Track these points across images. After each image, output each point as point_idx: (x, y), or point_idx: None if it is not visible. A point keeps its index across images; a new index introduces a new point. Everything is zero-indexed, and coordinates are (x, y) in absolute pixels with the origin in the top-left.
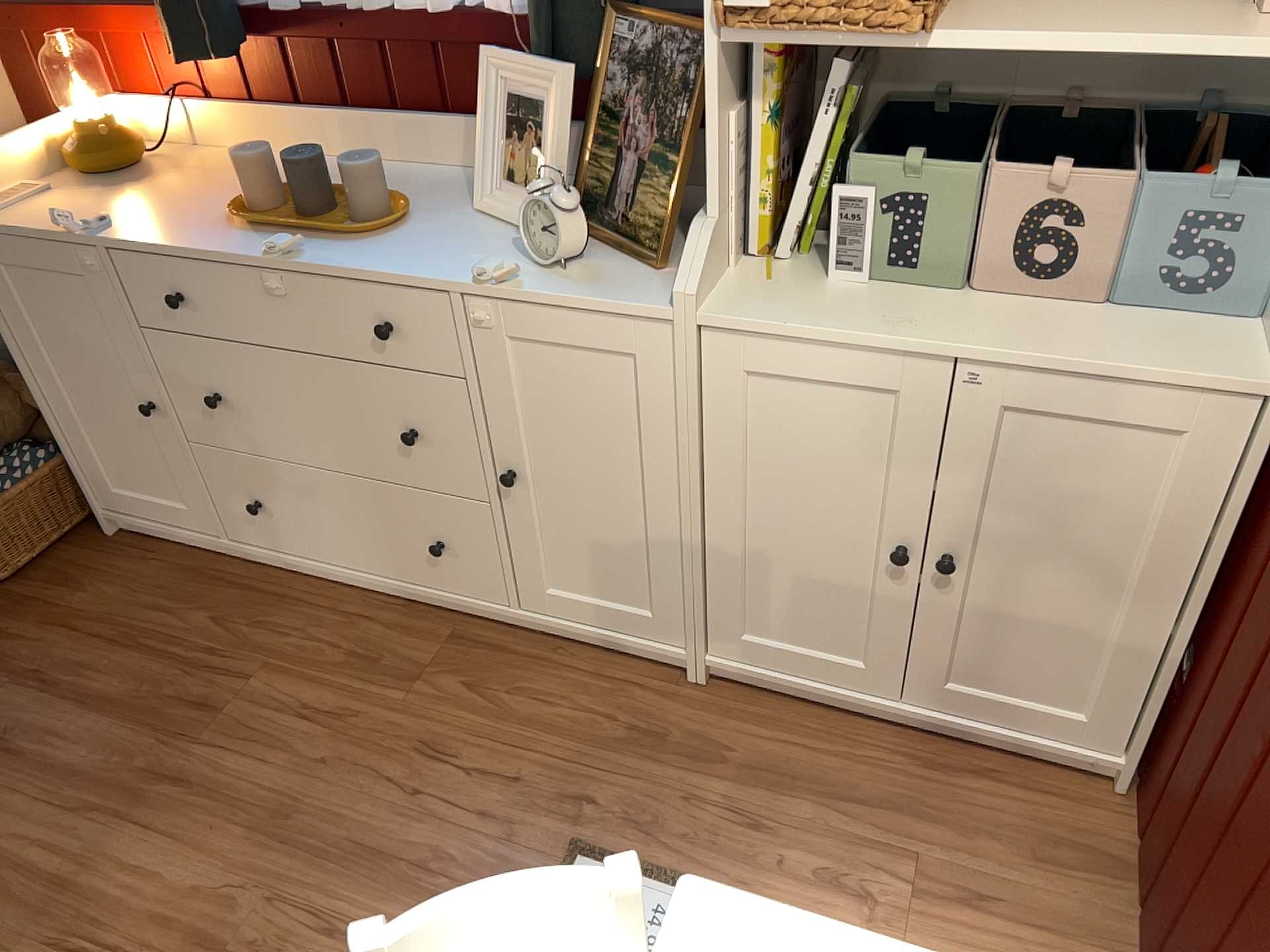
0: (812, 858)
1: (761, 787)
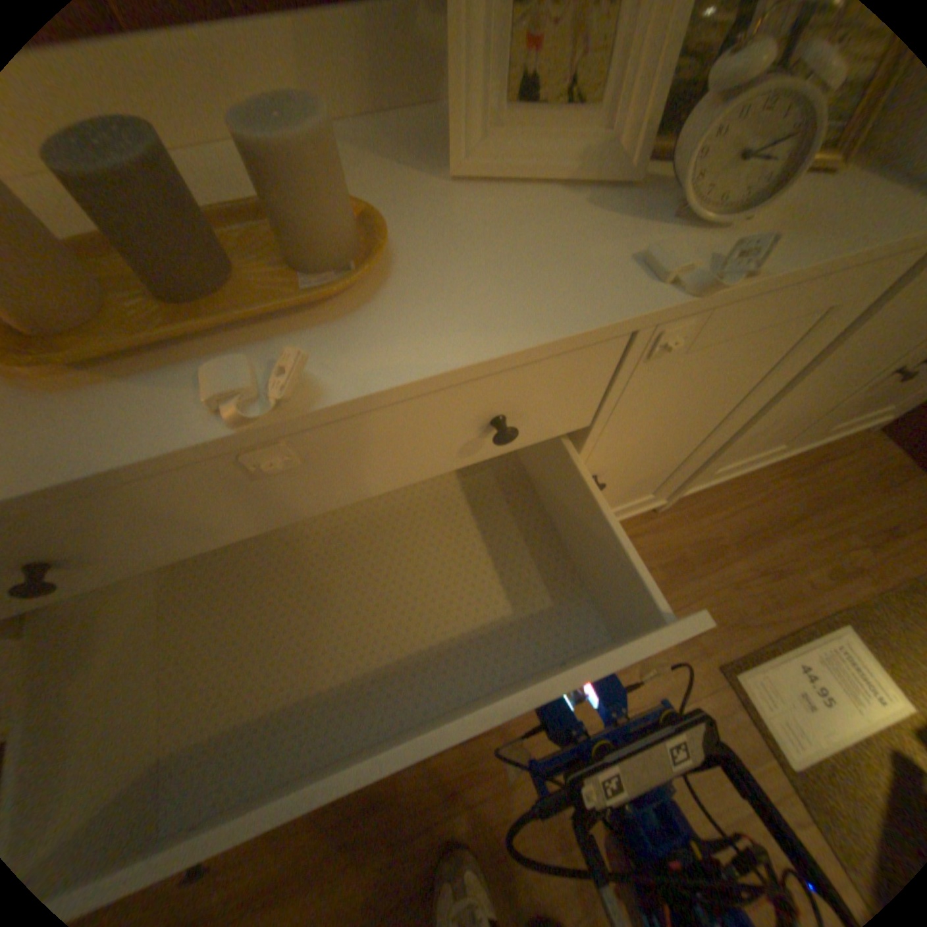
0: (827, 575)
1: (764, 553)
